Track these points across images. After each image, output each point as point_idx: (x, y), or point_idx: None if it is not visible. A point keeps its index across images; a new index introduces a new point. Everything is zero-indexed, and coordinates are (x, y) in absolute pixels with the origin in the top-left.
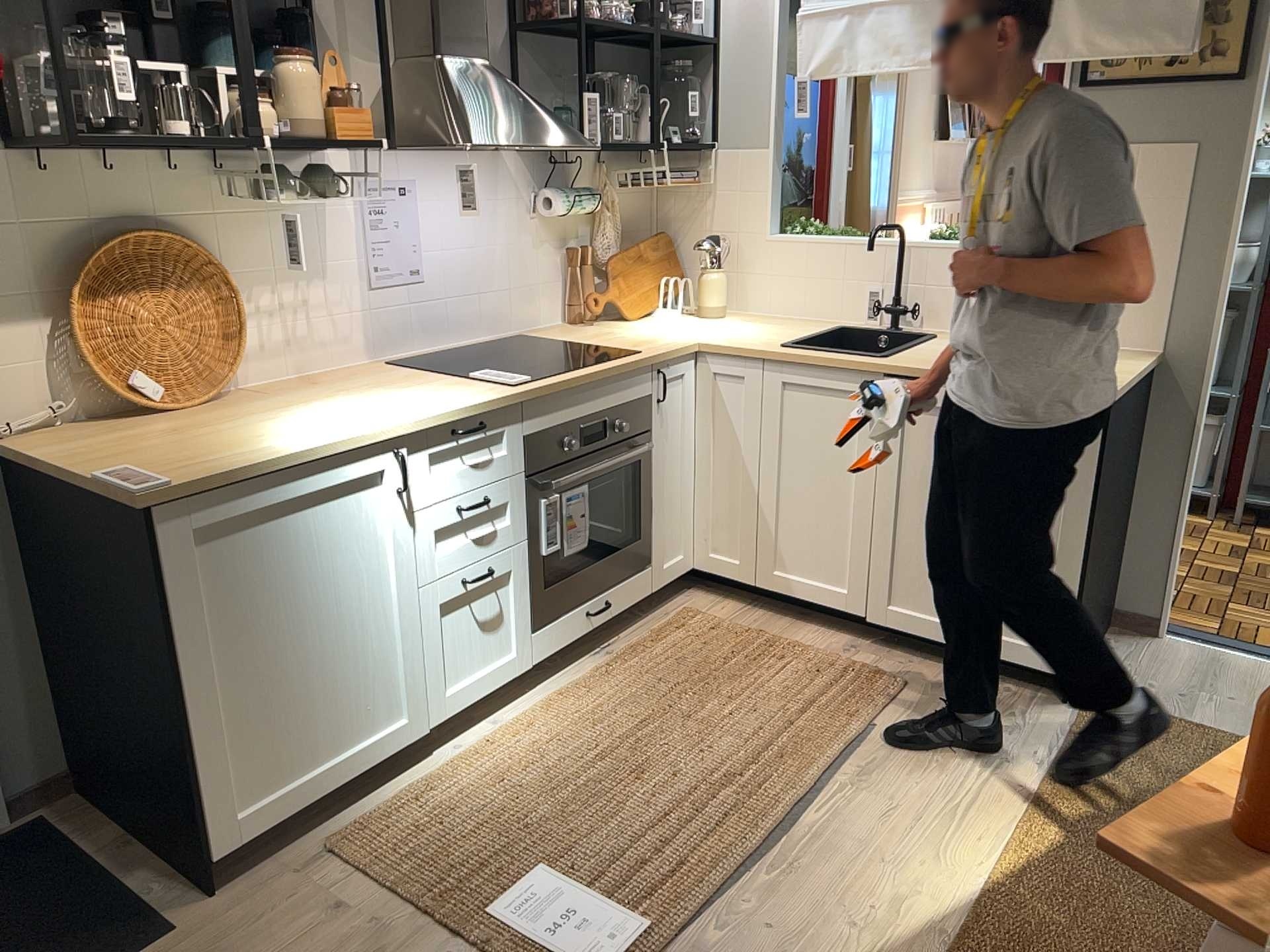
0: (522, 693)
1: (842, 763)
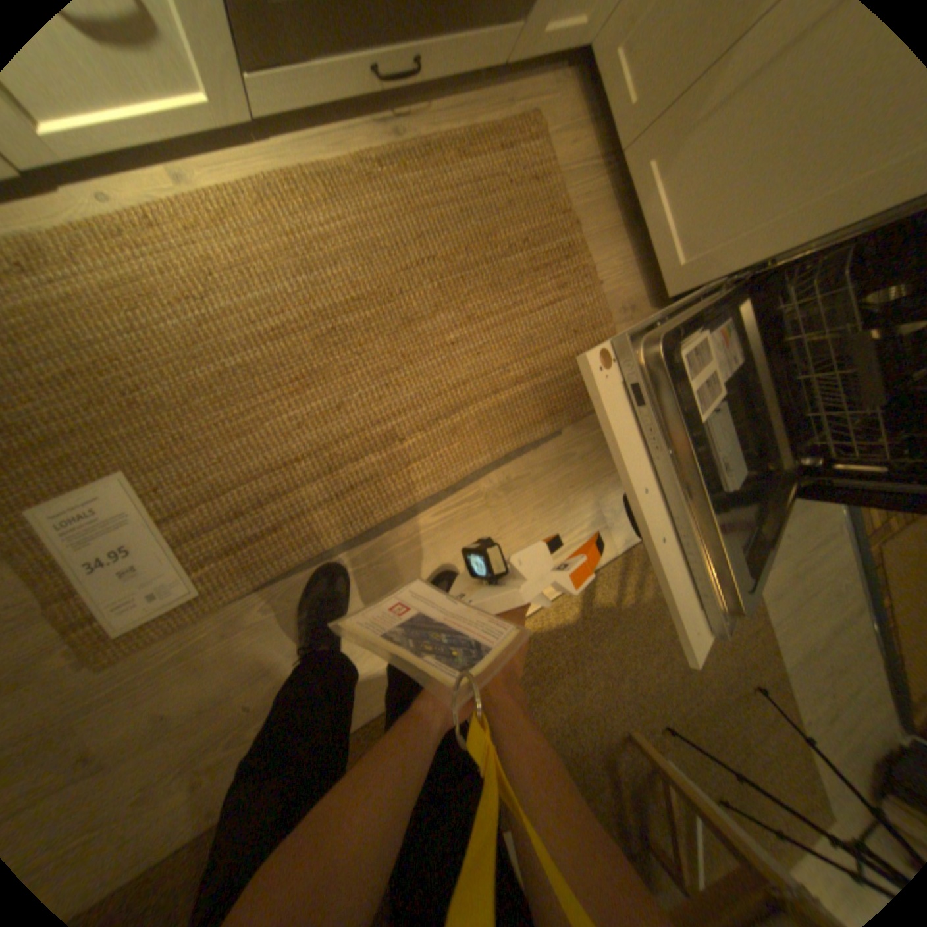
0: (241, 132)
1: (496, 466)
